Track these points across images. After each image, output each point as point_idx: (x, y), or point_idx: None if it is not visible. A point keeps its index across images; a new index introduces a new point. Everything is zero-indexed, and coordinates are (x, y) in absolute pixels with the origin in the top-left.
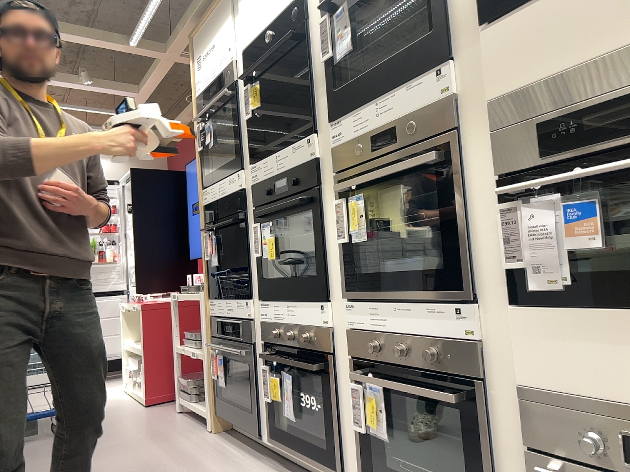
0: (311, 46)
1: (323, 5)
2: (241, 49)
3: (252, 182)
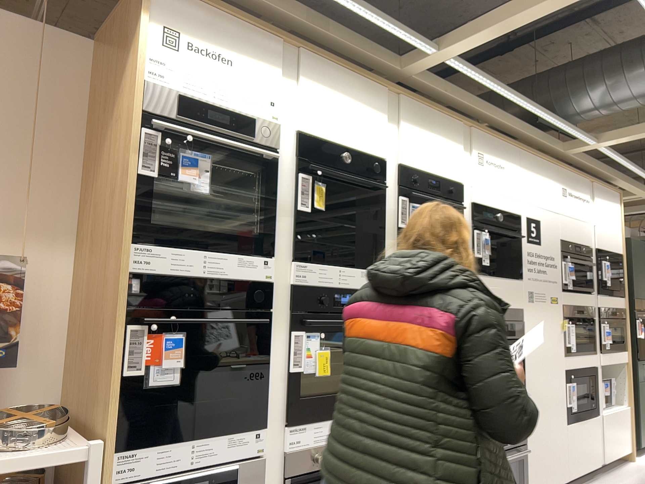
0: (383, 205)
1: (402, 191)
2: (302, 132)
3: (298, 281)
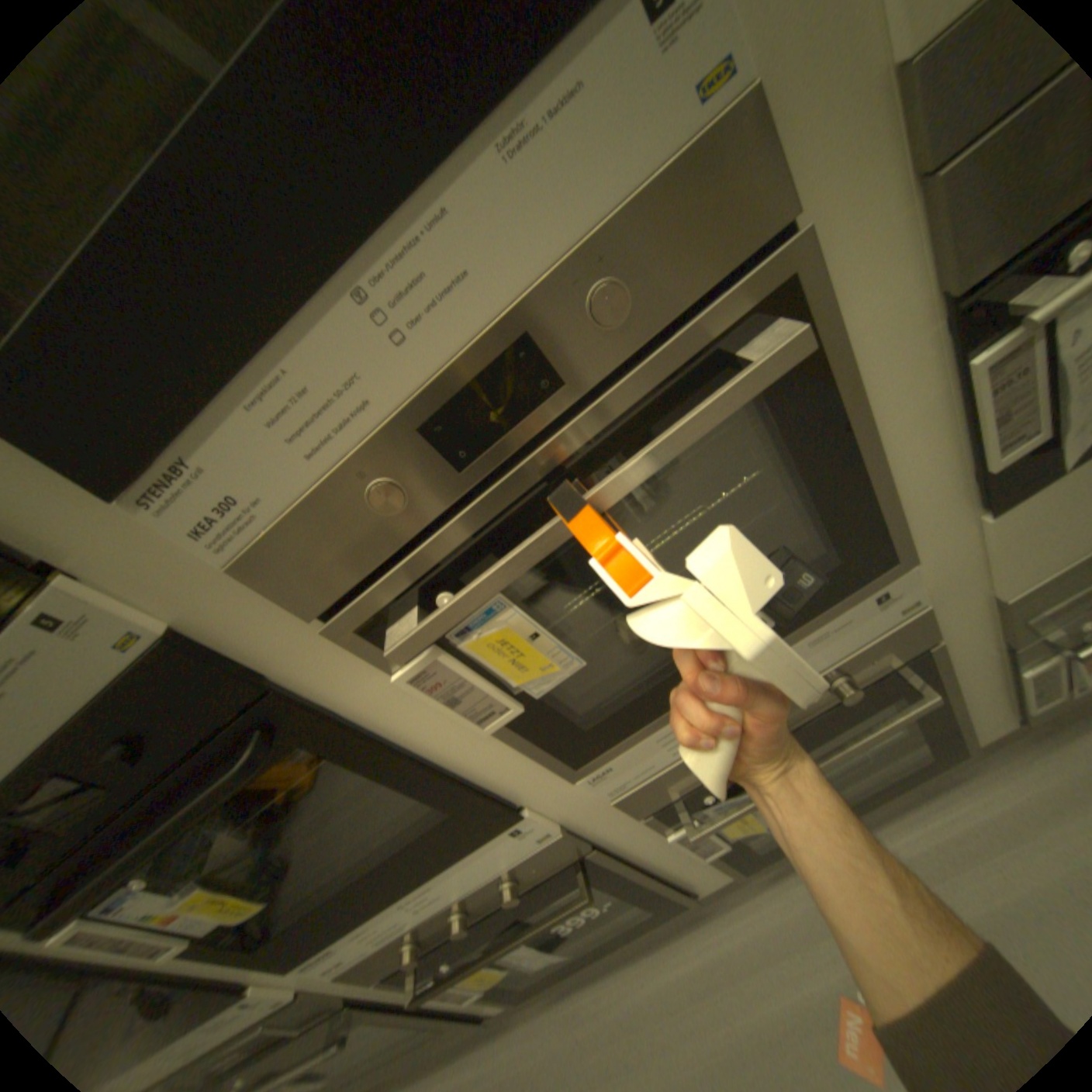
0: None
1: None
2: None
3: None
